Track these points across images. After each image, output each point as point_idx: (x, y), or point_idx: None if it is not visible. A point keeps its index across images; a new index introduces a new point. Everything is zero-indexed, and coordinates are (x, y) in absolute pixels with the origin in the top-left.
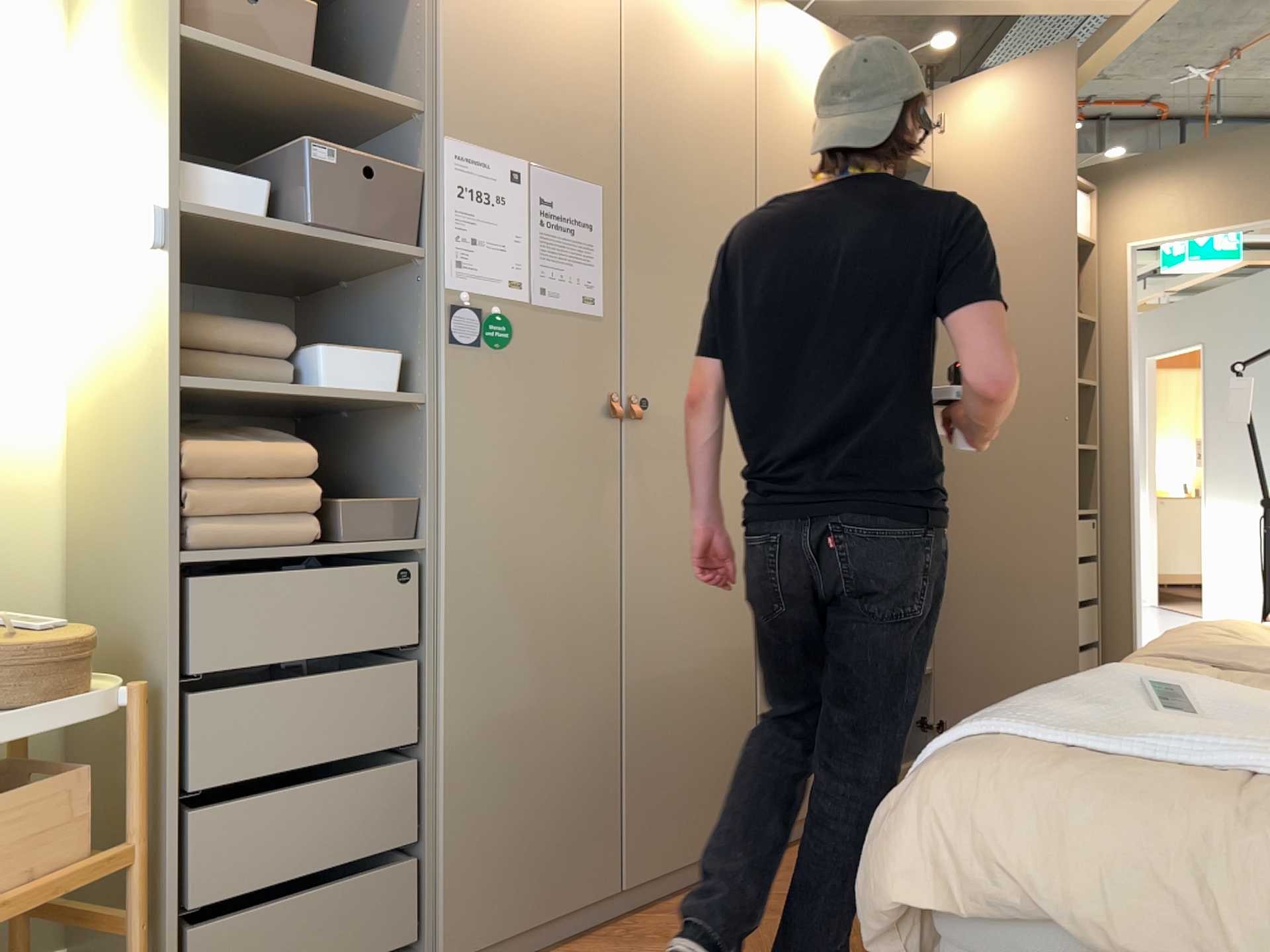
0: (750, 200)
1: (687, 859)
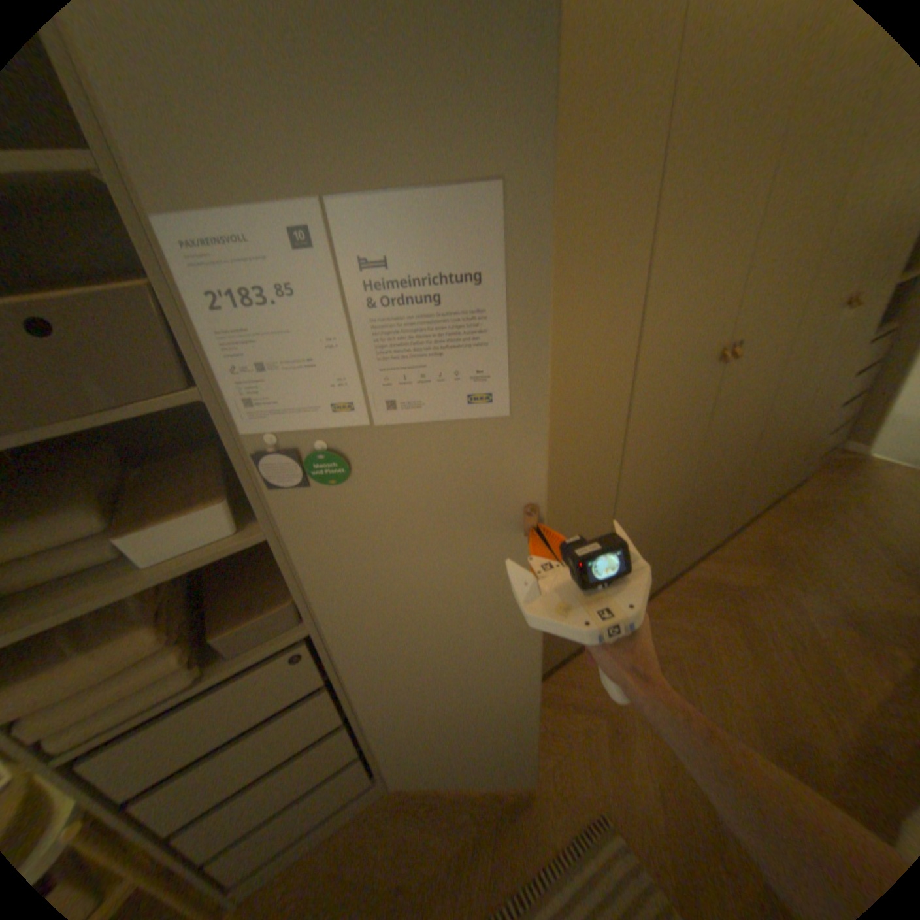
0: (658, 139)
1: (549, 667)
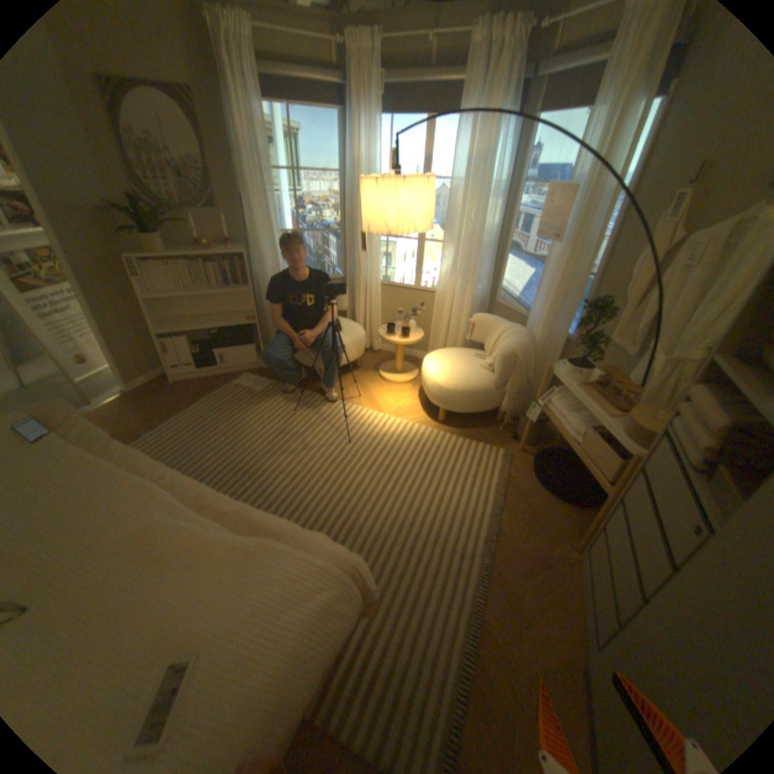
0: None
1: None
